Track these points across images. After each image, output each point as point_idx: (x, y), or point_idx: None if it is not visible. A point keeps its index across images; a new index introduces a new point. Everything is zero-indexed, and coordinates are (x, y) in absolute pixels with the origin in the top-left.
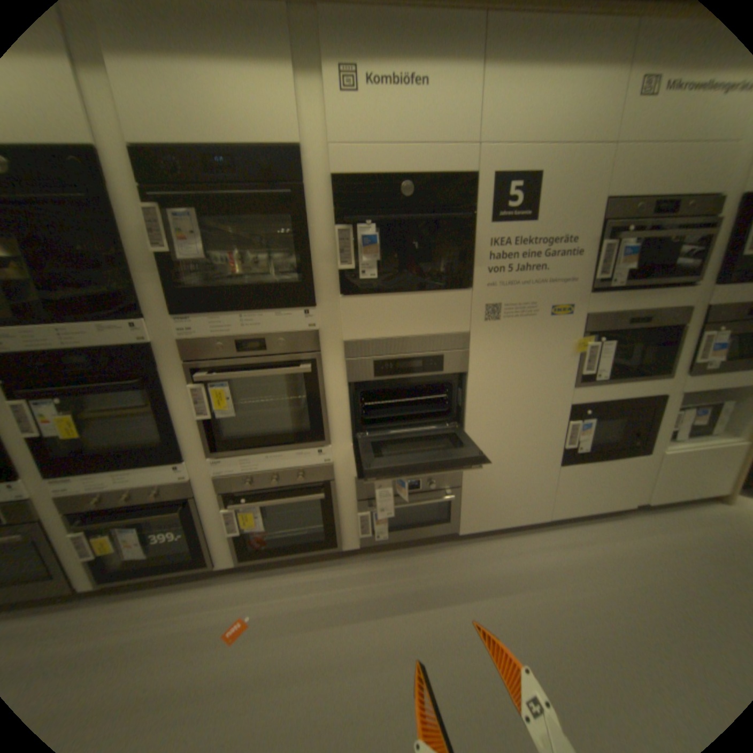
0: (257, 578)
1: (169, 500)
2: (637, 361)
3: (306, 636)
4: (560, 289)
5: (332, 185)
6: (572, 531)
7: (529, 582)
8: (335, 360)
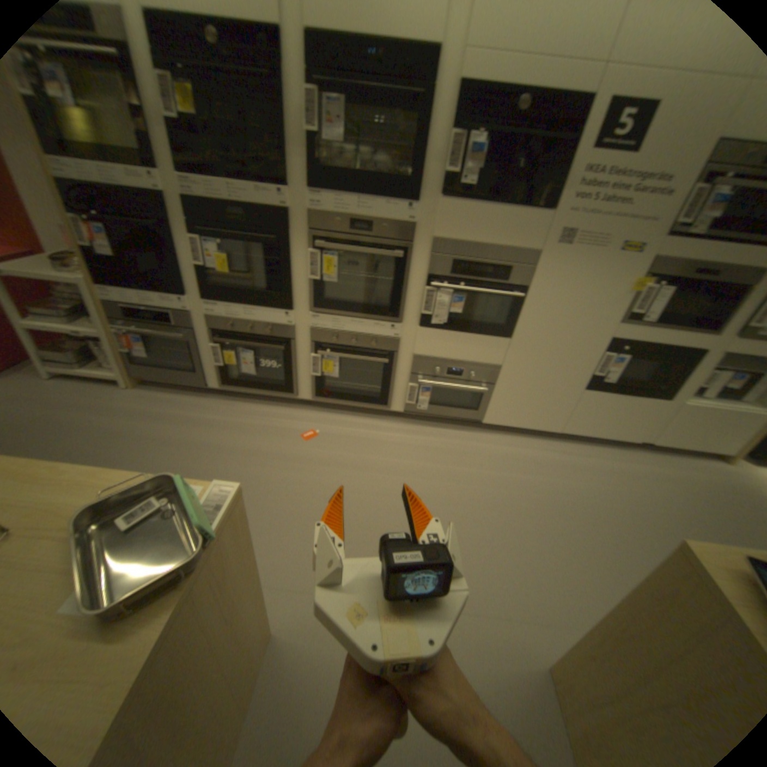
0: (326, 412)
1: (280, 337)
2: (689, 311)
3: (357, 450)
4: (638, 226)
5: (460, 90)
6: (577, 446)
7: (527, 465)
8: (423, 252)
